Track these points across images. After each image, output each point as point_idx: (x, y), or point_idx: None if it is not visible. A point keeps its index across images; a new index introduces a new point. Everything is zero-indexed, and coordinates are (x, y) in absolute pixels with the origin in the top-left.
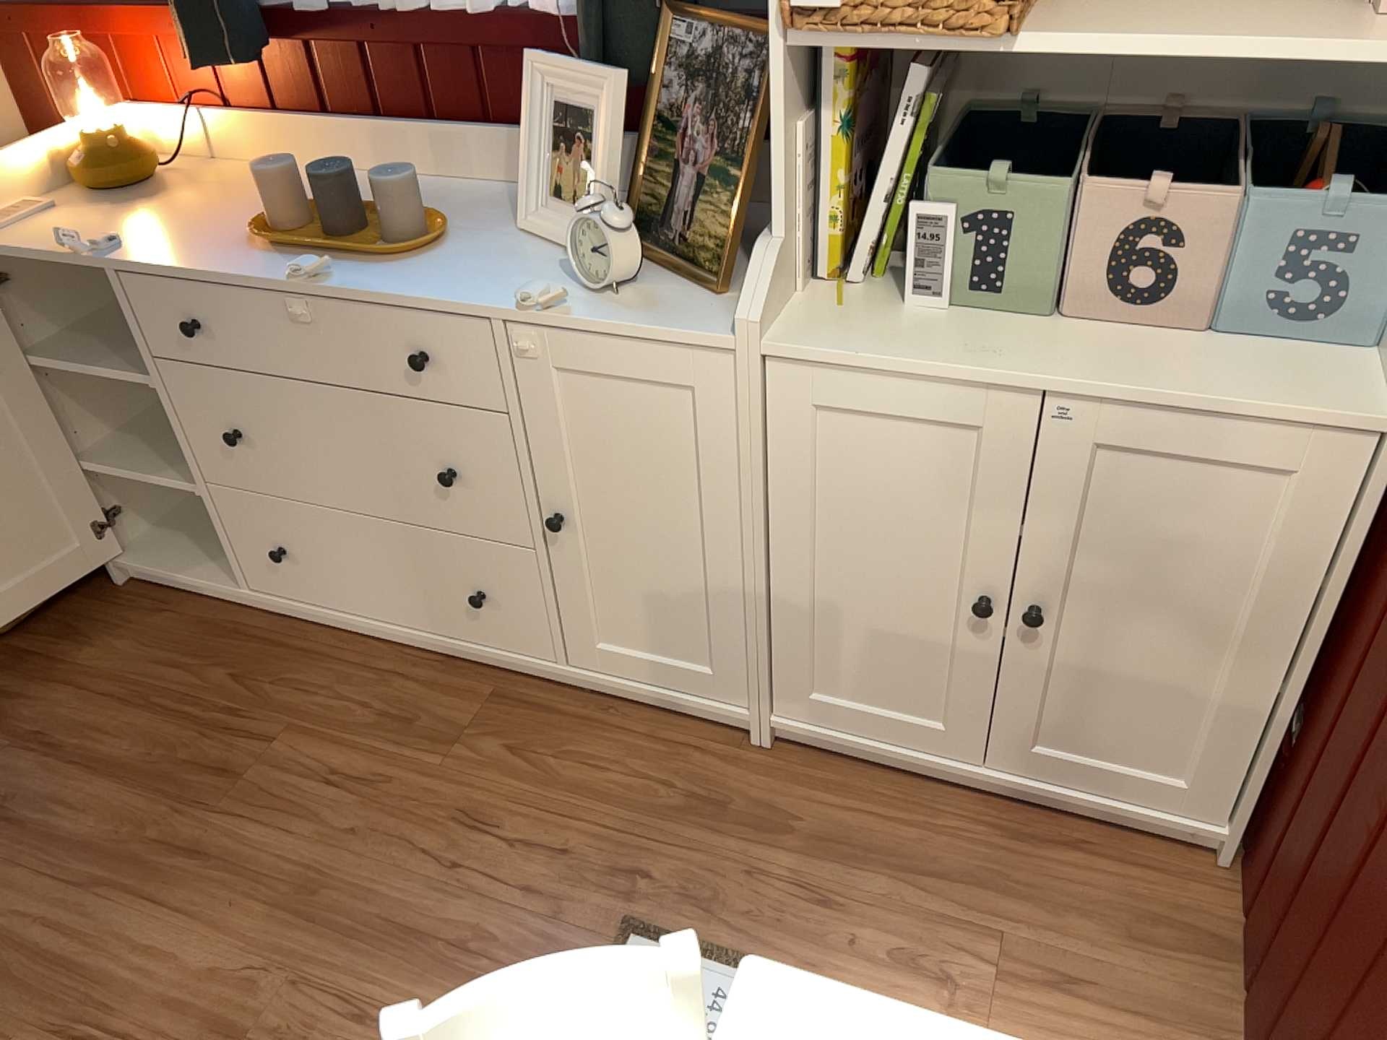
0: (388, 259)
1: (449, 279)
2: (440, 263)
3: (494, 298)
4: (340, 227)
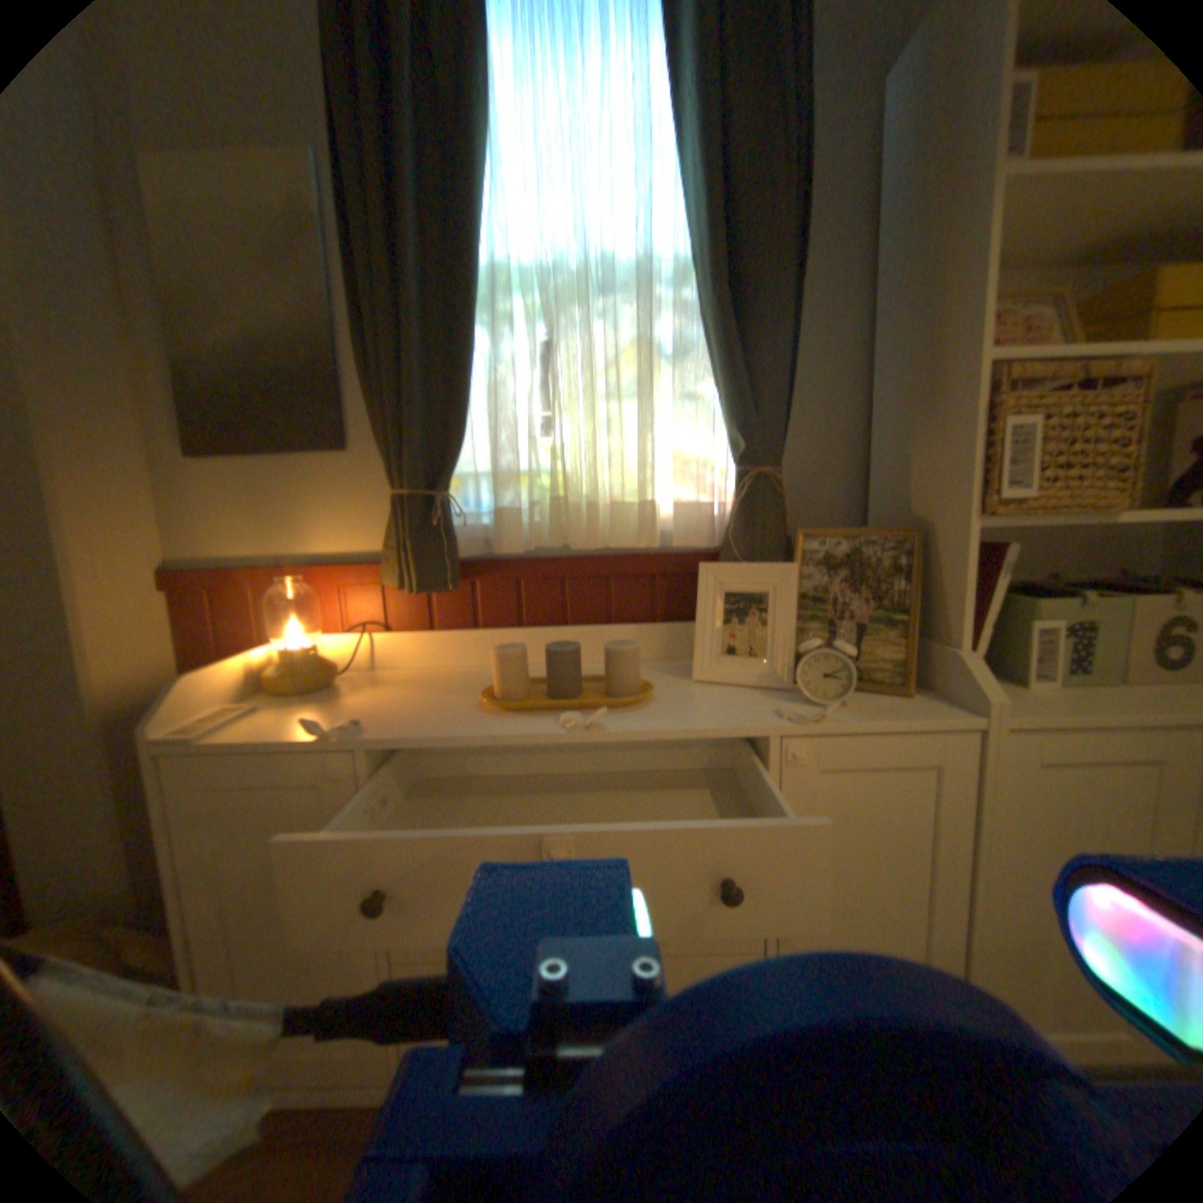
0: (627, 702)
1: (686, 711)
2: (661, 703)
3: (750, 718)
4: (560, 686)
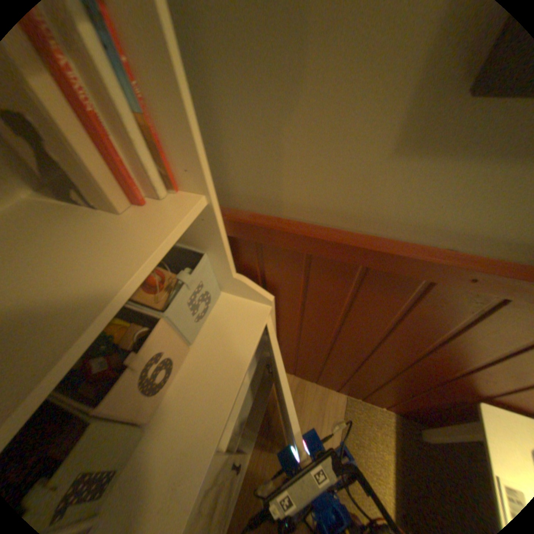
0: None
1: None
2: None
3: None
4: None
